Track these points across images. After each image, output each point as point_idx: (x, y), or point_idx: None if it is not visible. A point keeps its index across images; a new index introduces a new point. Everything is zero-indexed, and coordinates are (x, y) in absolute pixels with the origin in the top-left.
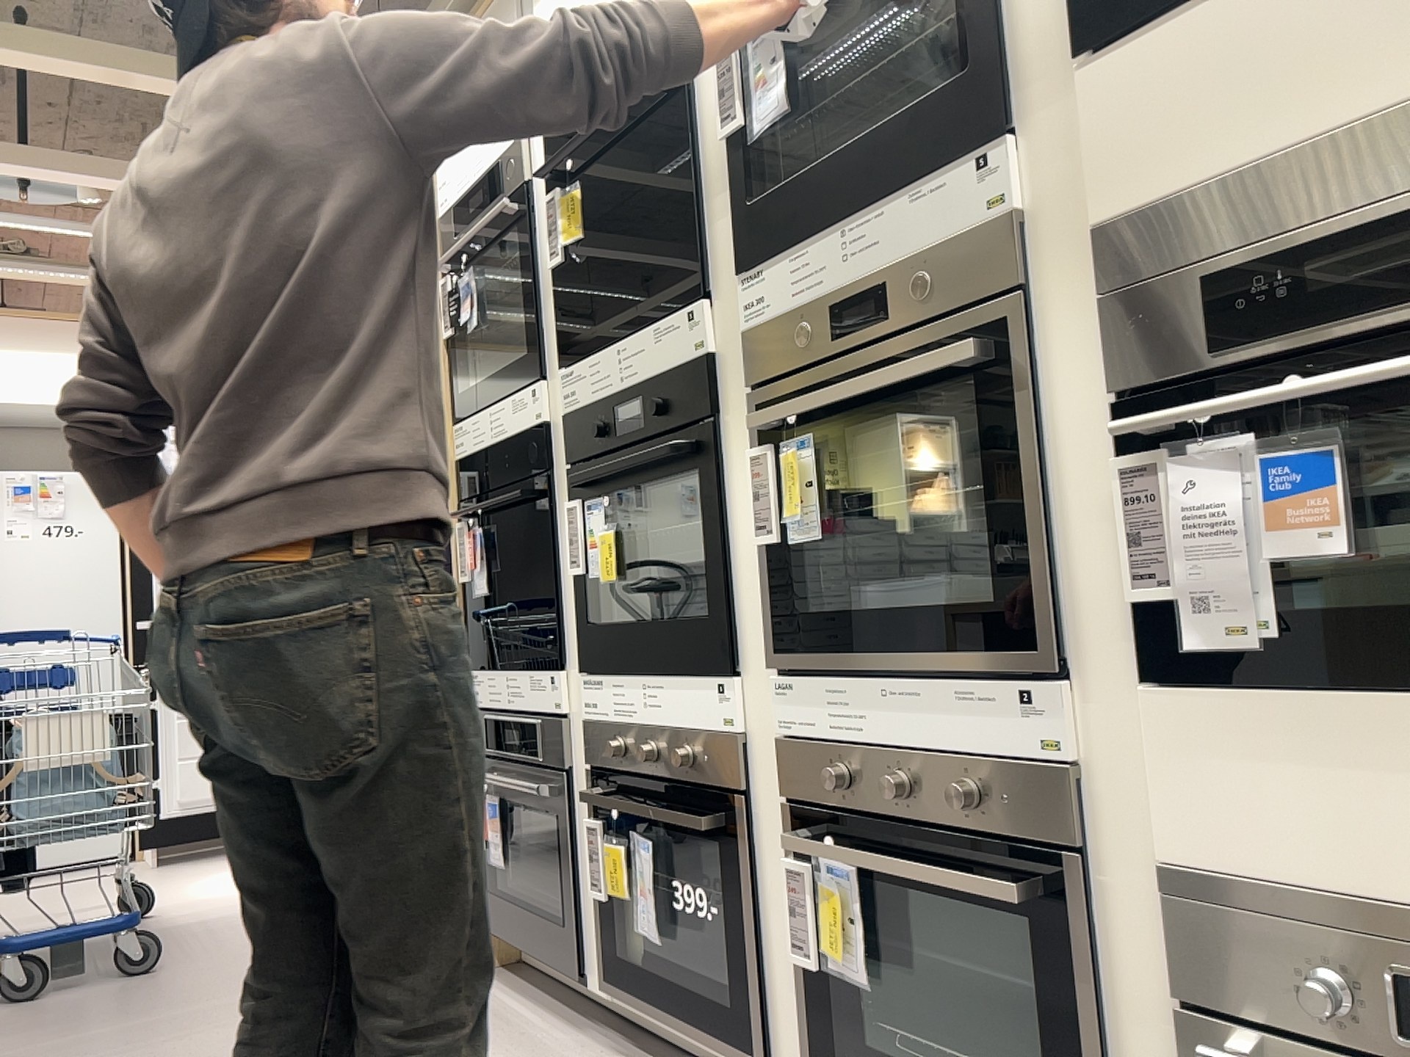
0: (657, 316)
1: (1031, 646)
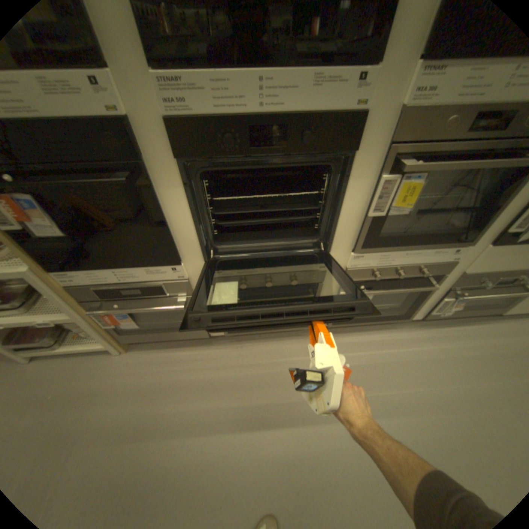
0: (320, 60)
1: (468, 241)
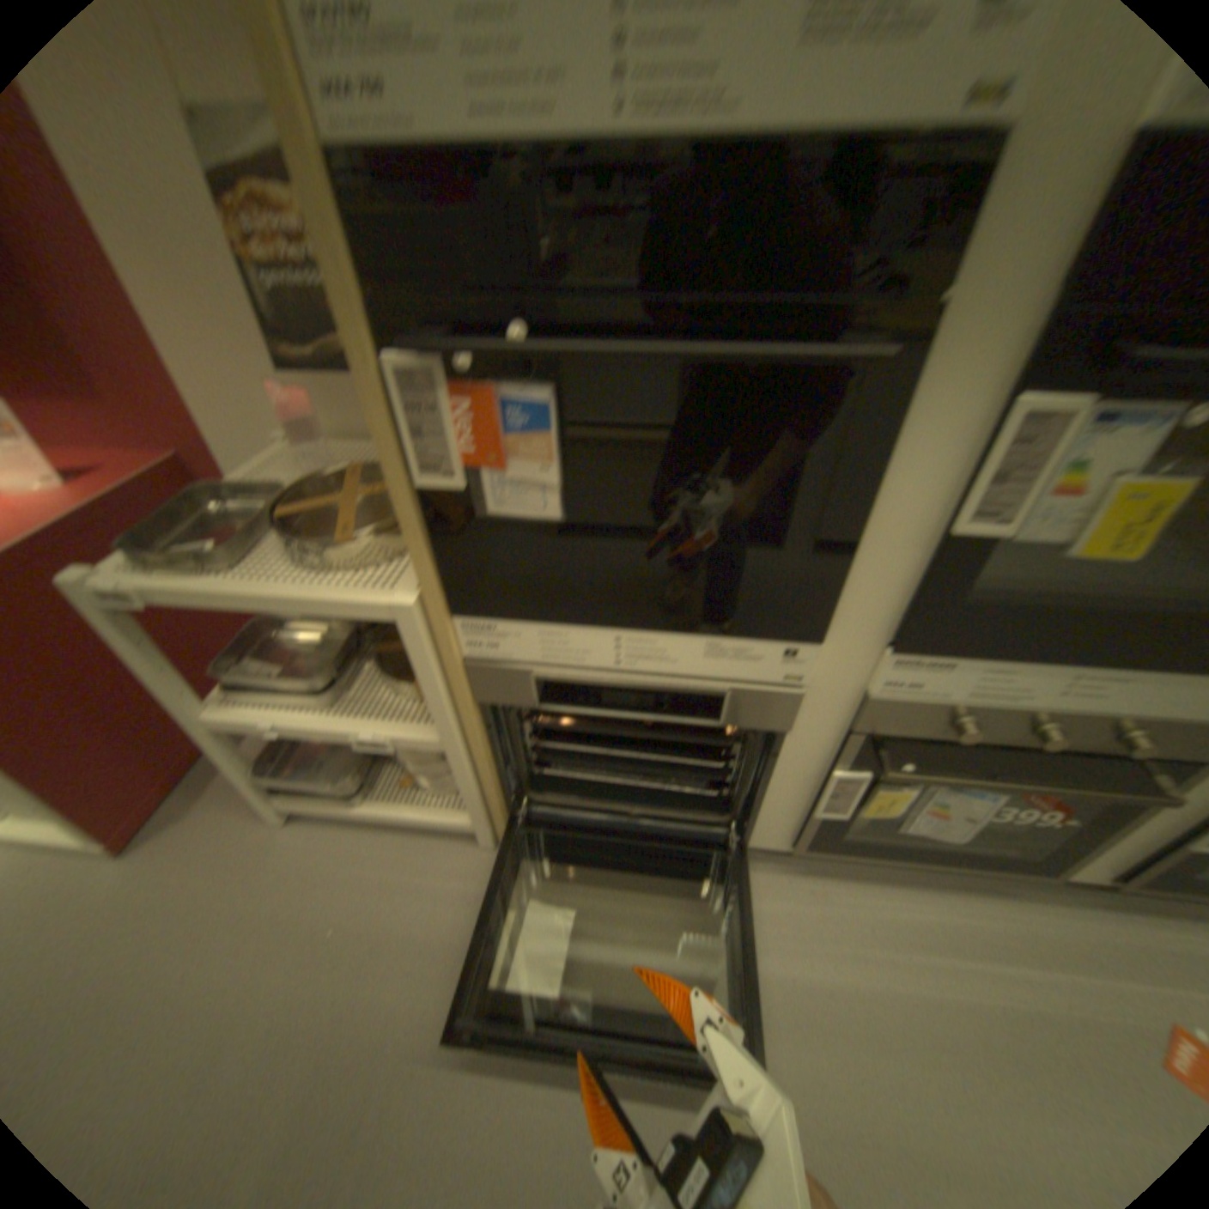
0: None
1: None
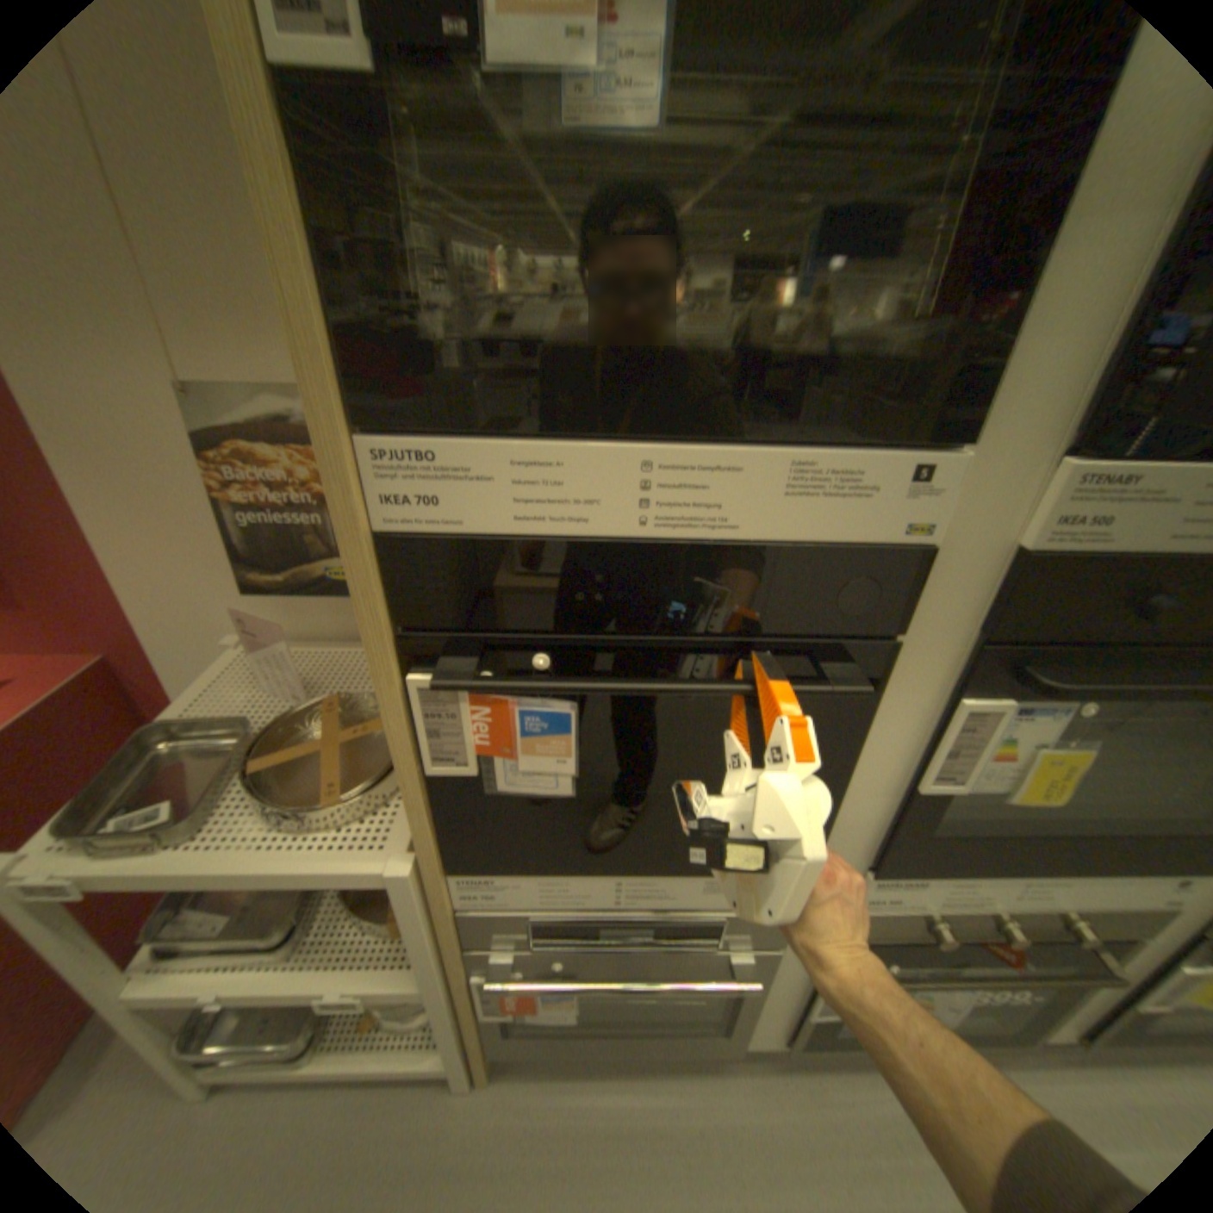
0: None
1: None
